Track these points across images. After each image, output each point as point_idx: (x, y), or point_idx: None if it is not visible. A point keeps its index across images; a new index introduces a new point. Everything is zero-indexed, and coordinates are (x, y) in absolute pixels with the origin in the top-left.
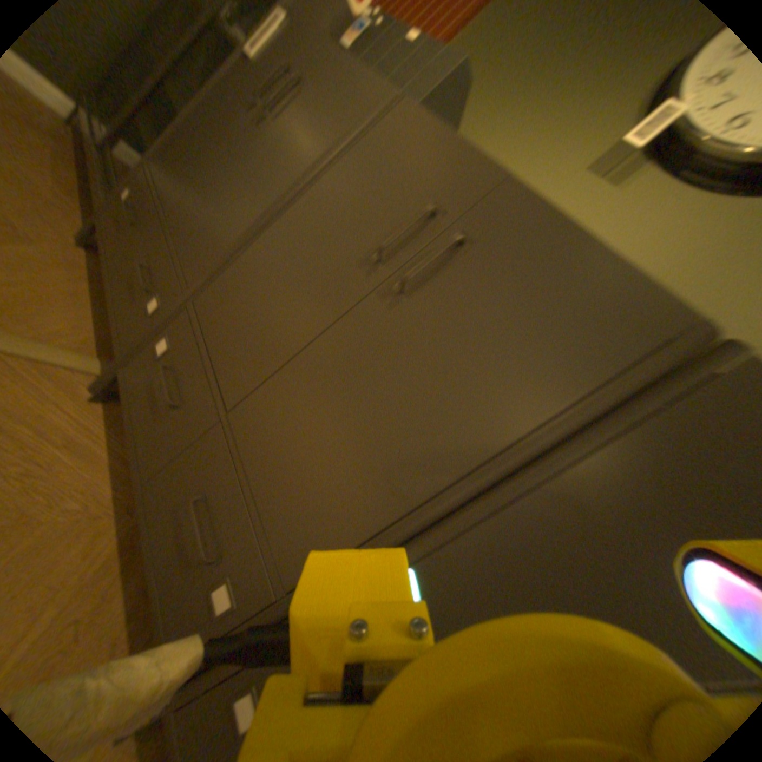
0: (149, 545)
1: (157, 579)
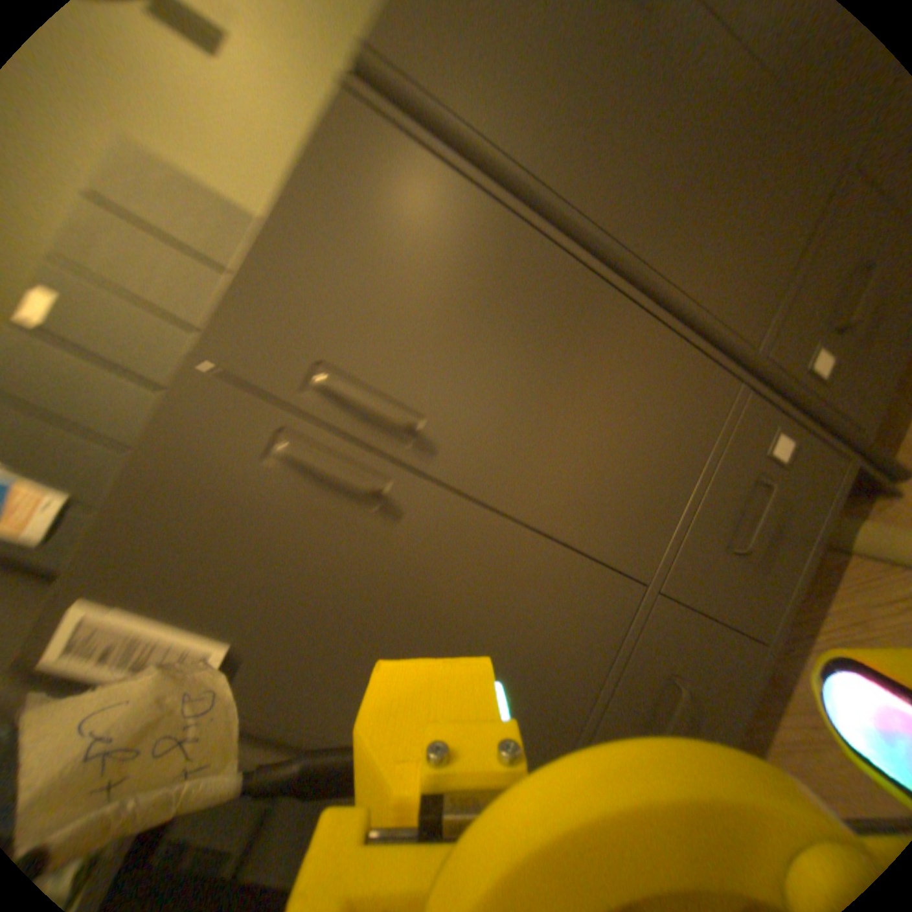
0: None
1: None
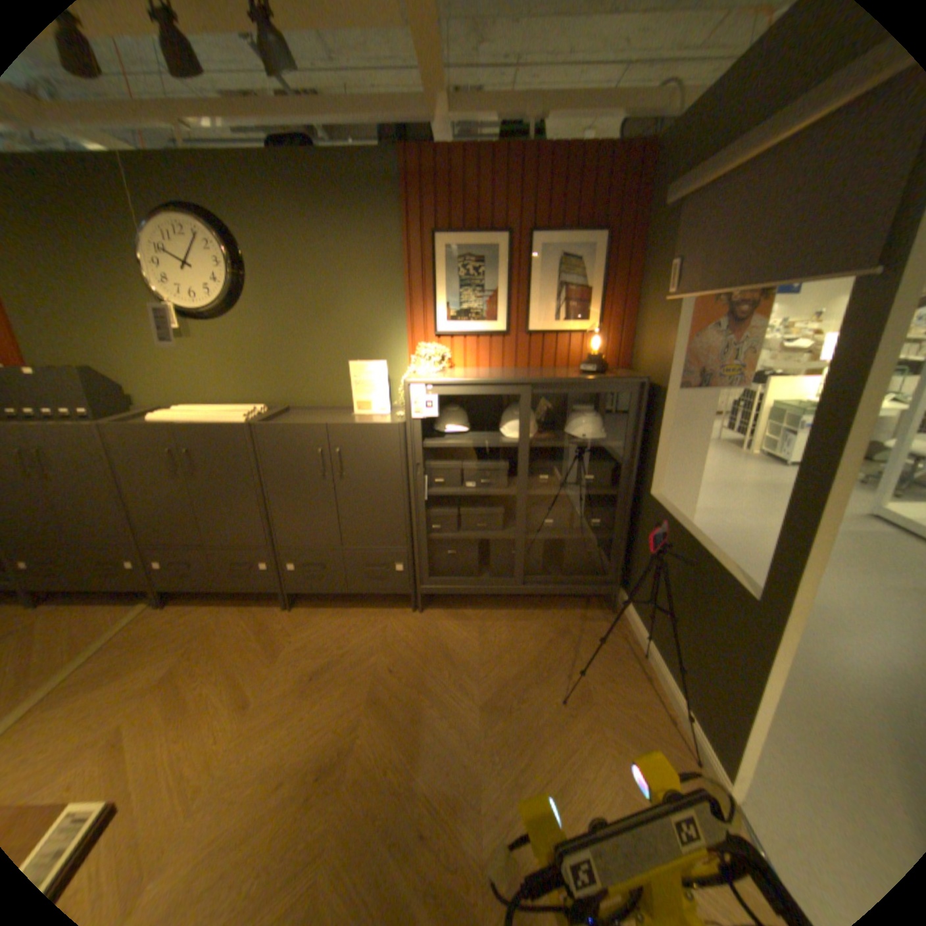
0: (237, 589)
1: (250, 588)
